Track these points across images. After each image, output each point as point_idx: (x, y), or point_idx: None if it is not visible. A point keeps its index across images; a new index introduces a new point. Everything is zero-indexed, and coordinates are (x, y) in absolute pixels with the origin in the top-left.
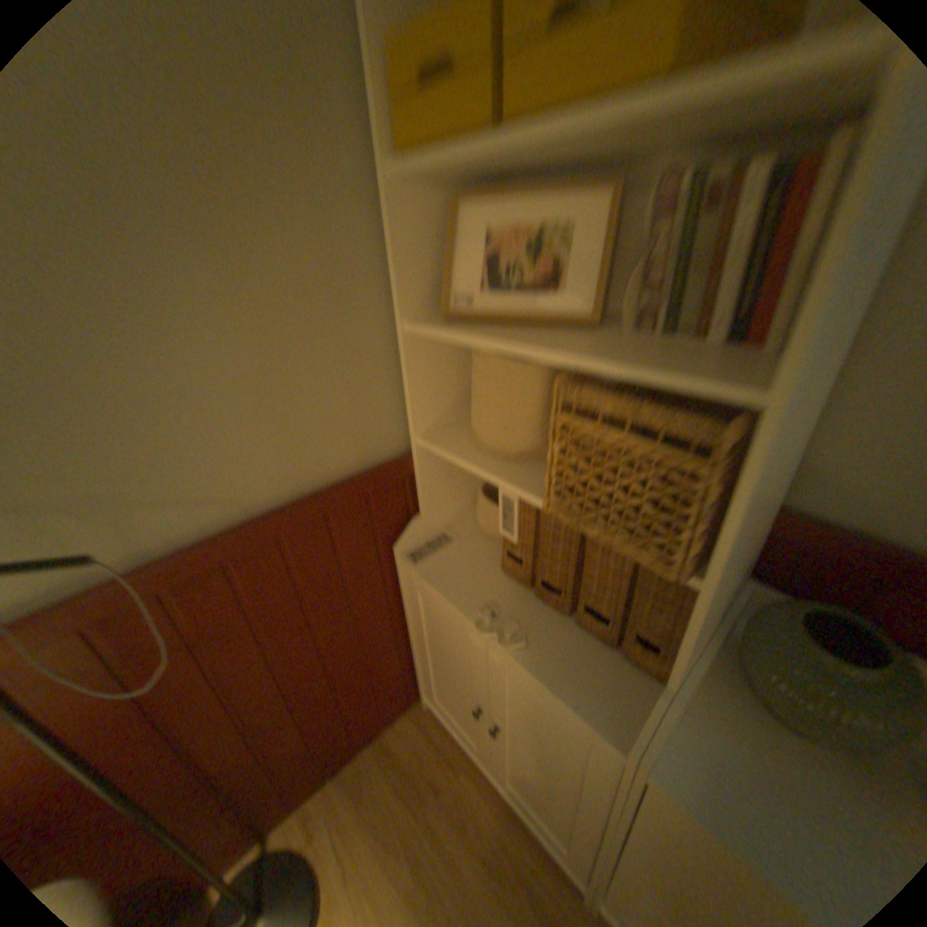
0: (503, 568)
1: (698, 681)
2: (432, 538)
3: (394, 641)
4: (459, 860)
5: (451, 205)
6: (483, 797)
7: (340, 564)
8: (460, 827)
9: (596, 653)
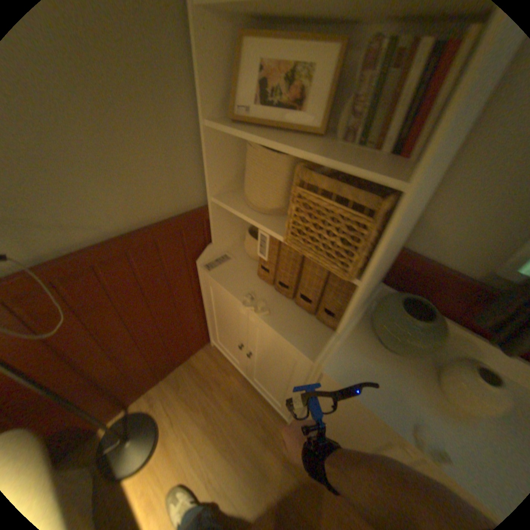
0: (258, 275)
1: (351, 329)
2: (219, 258)
3: (196, 313)
4: (229, 413)
5: (238, 40)
6: (241, 386)
7: (165, 270)
8: (230, 400)
9: (304, 318)
